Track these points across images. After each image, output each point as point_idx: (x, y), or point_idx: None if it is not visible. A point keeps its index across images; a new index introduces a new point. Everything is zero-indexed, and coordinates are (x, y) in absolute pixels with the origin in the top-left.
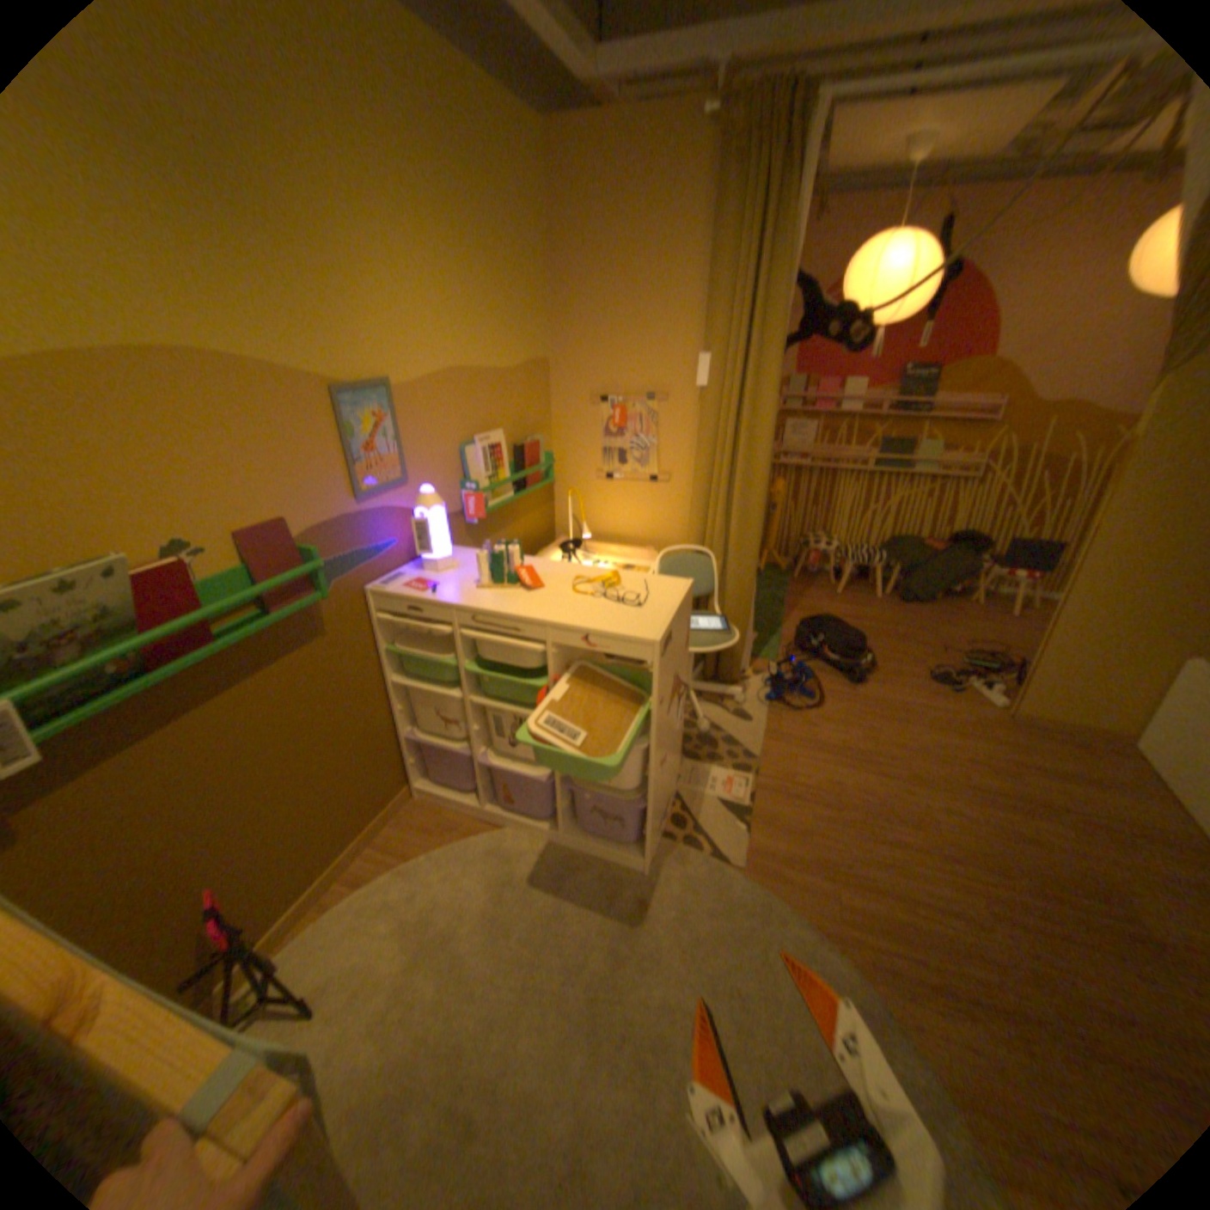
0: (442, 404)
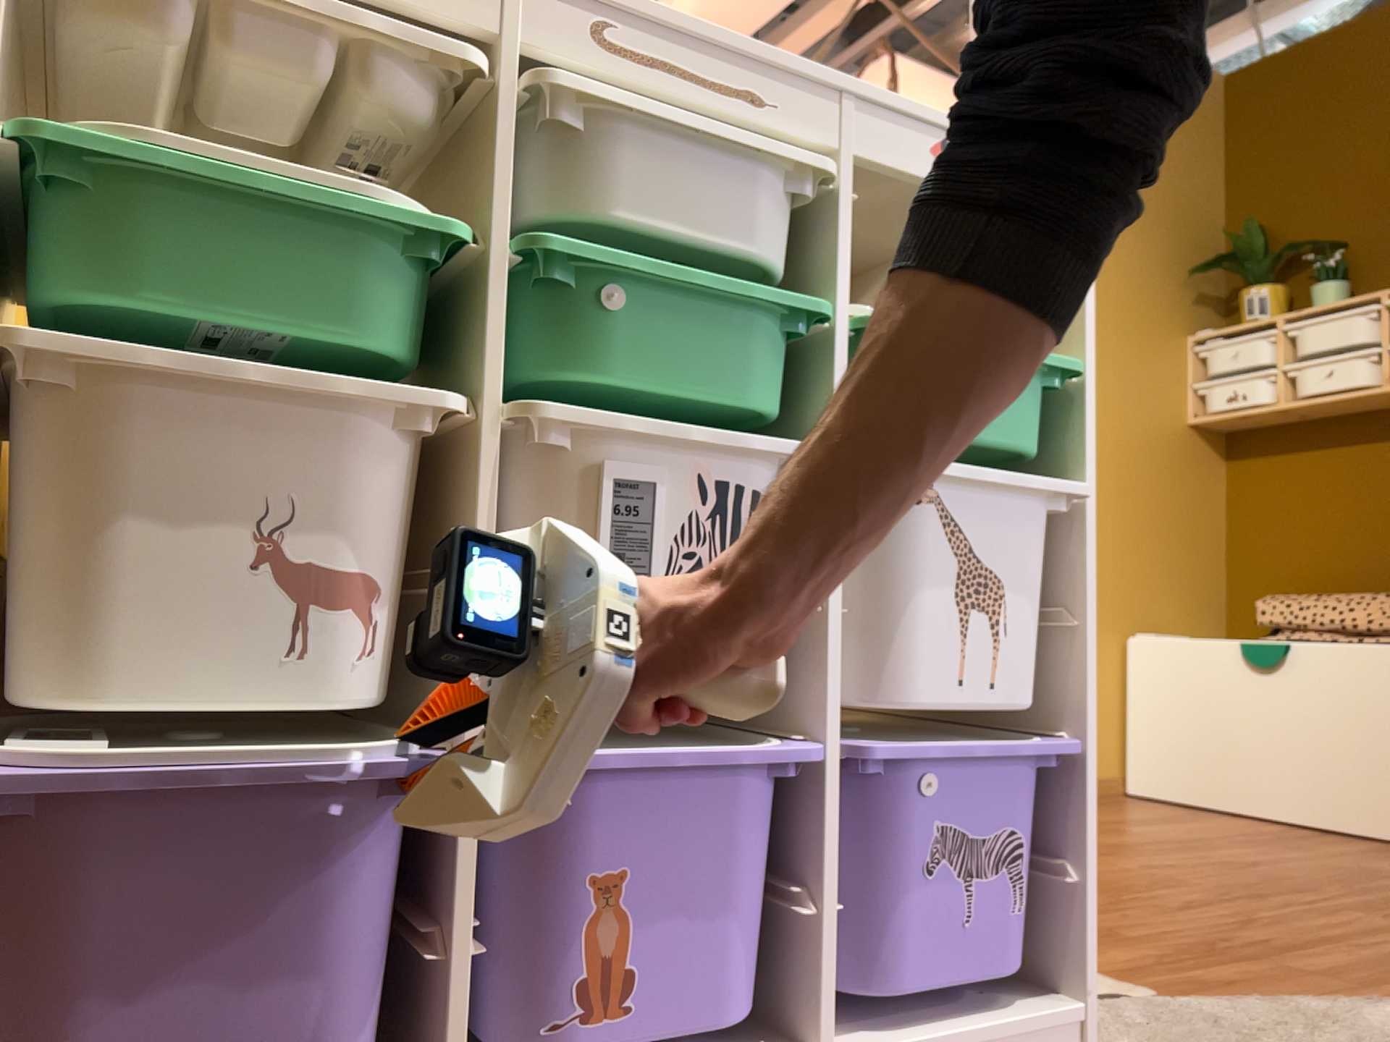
0: None
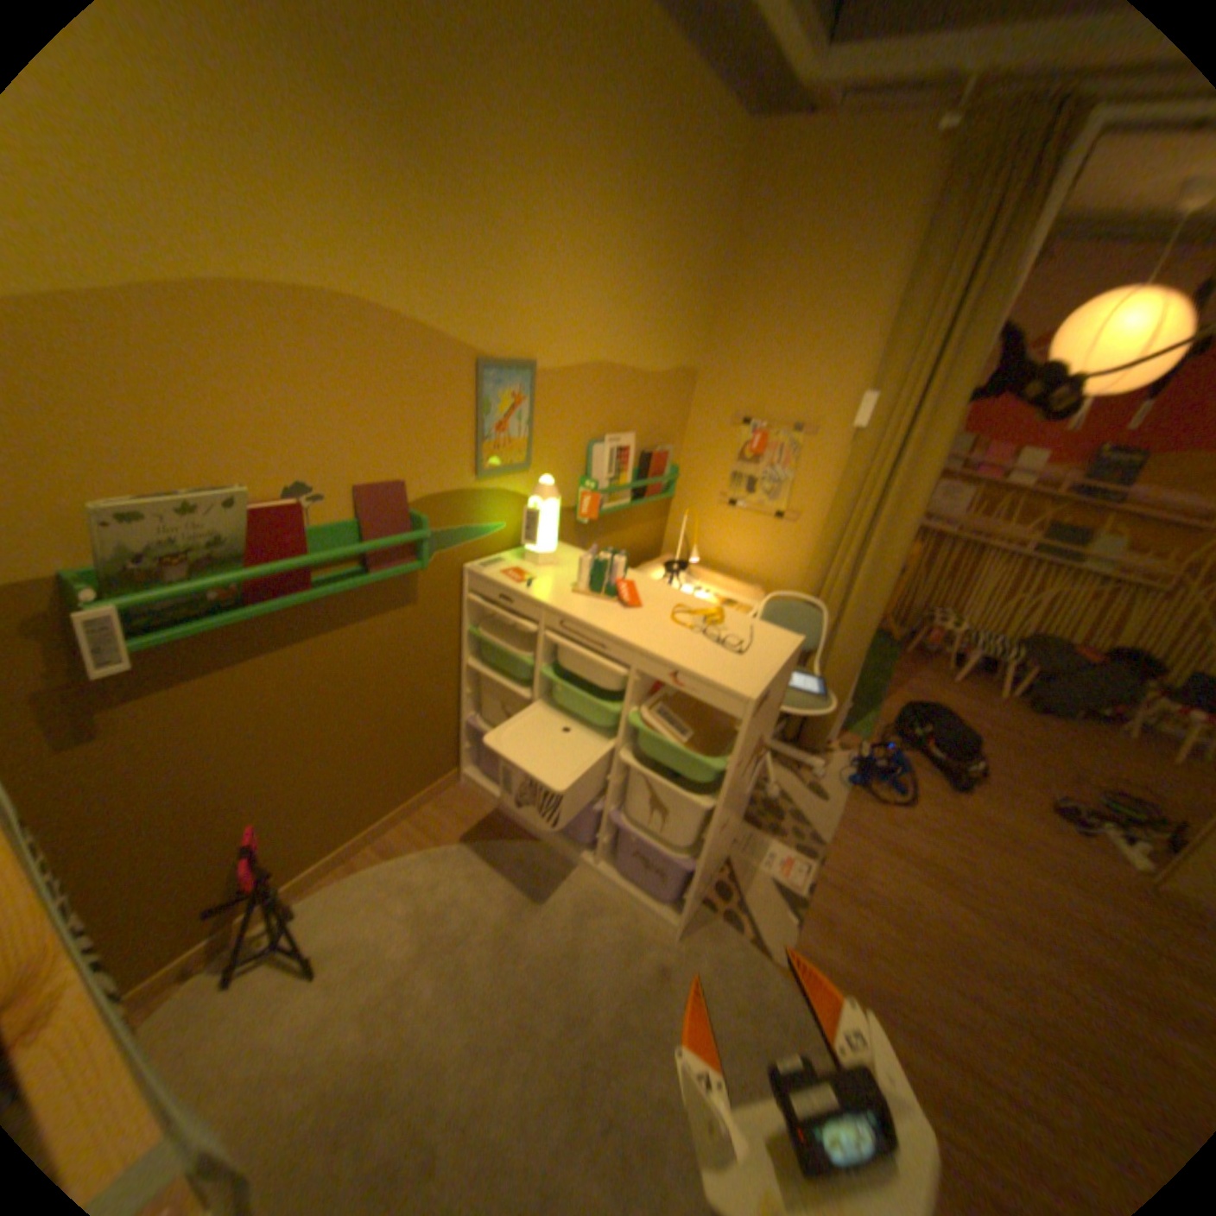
0: (581, 396)
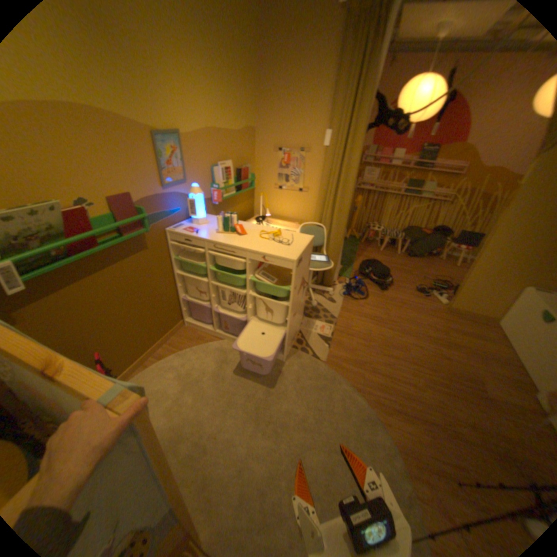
0: (203, 144)
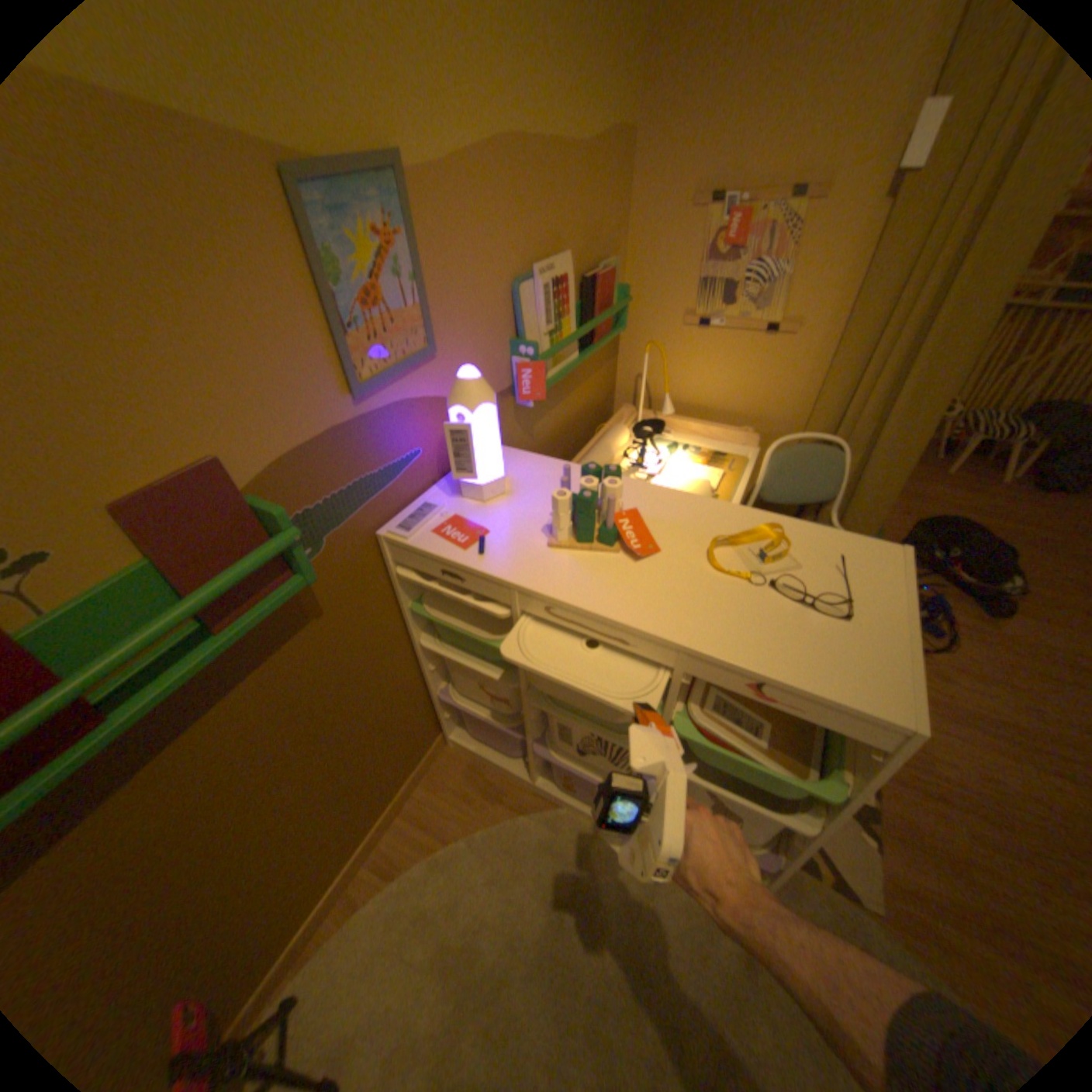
0: (488, 202)
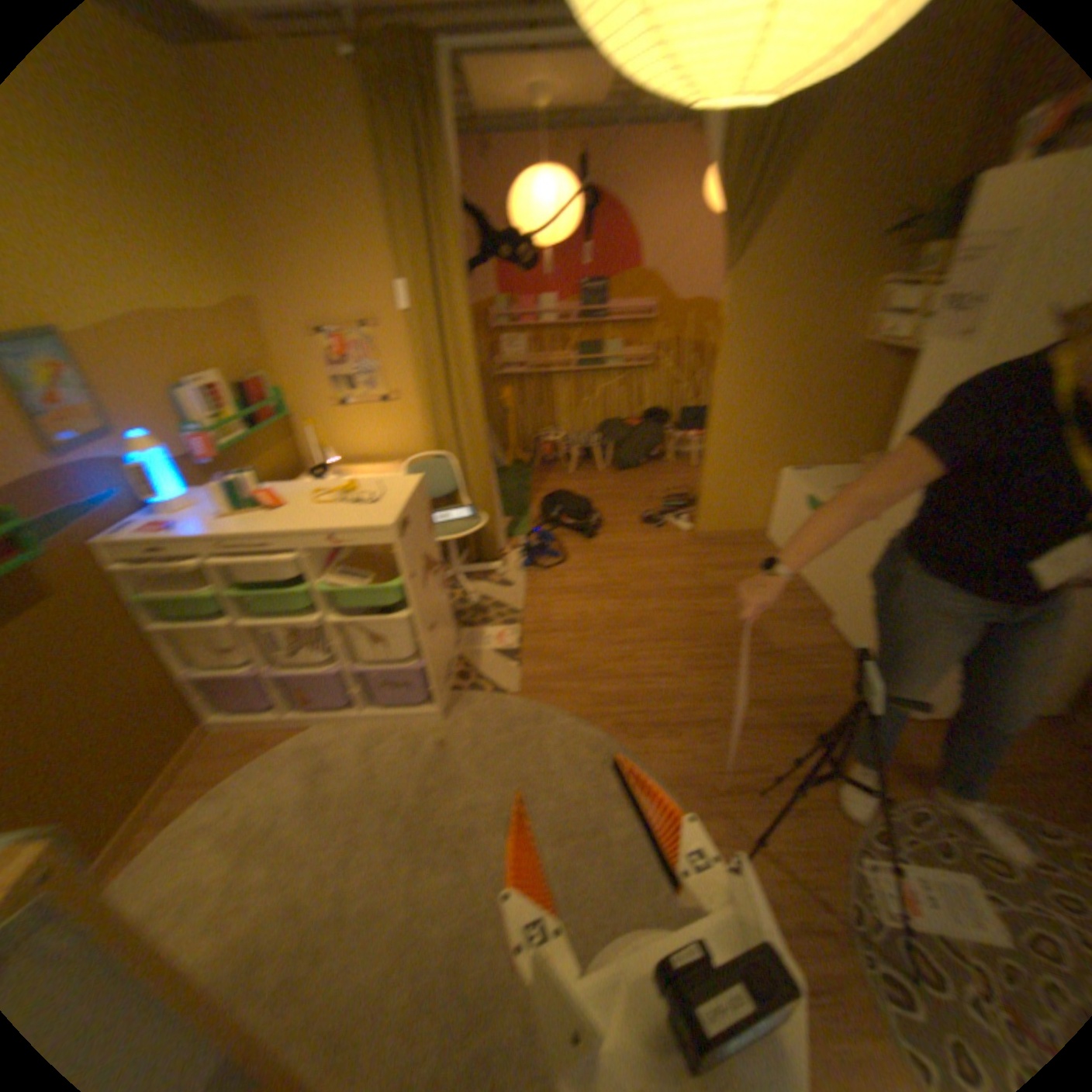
0: (137, 346)
